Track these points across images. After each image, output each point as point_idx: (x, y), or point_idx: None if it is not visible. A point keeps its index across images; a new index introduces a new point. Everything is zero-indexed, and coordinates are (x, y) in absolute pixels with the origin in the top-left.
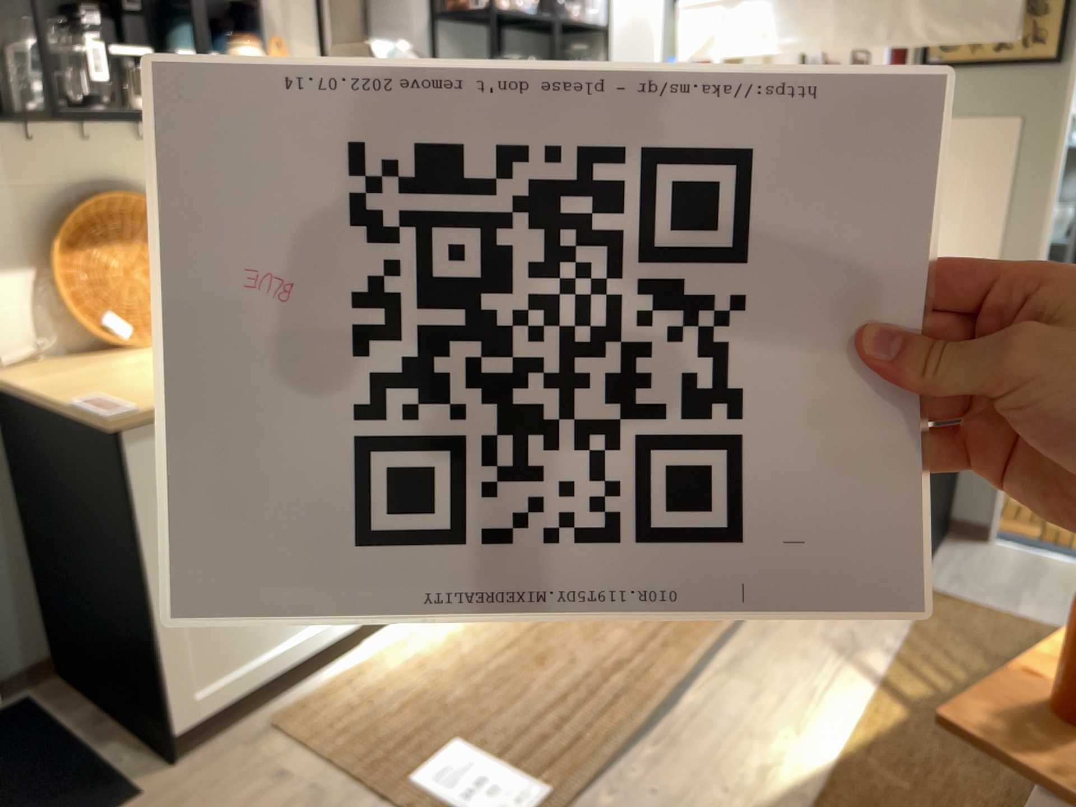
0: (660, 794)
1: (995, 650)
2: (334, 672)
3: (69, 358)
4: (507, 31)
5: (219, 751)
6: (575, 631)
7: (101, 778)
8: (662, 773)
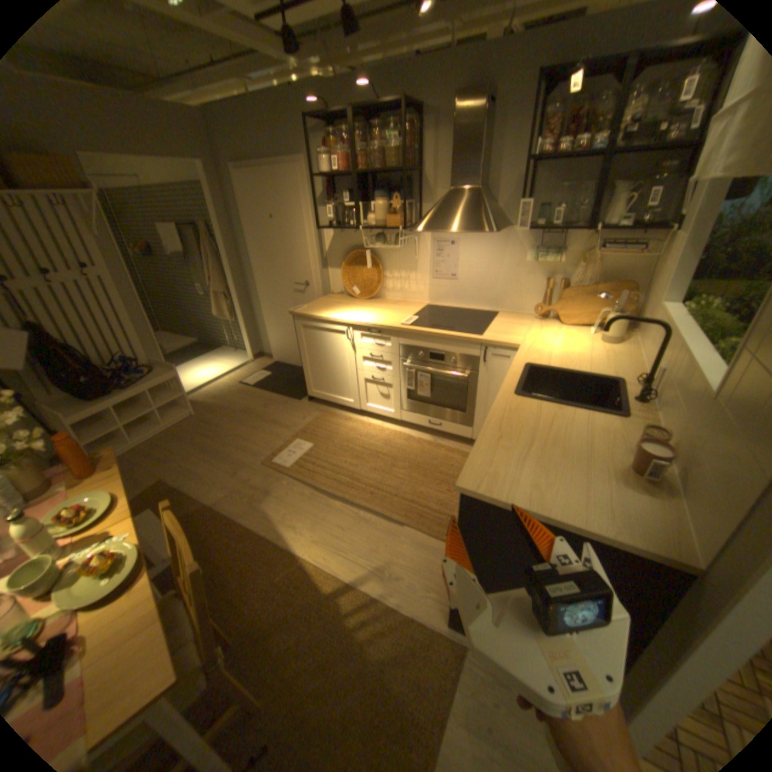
0: (286, 495)
1: (390, 671)
2: (348, 414)
3: (347, 296)
4: (619, 157)
5: (314, 406)
6: (379, 464)
7: (305, 393)
8: (296, 496)
